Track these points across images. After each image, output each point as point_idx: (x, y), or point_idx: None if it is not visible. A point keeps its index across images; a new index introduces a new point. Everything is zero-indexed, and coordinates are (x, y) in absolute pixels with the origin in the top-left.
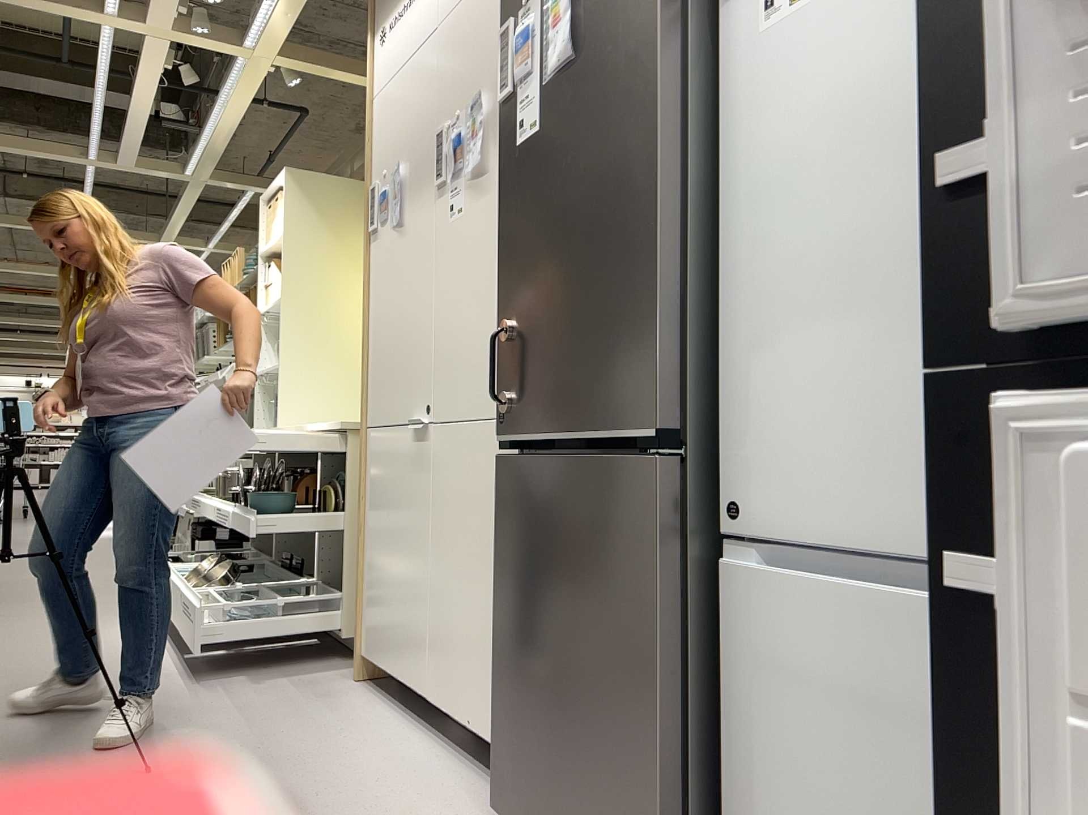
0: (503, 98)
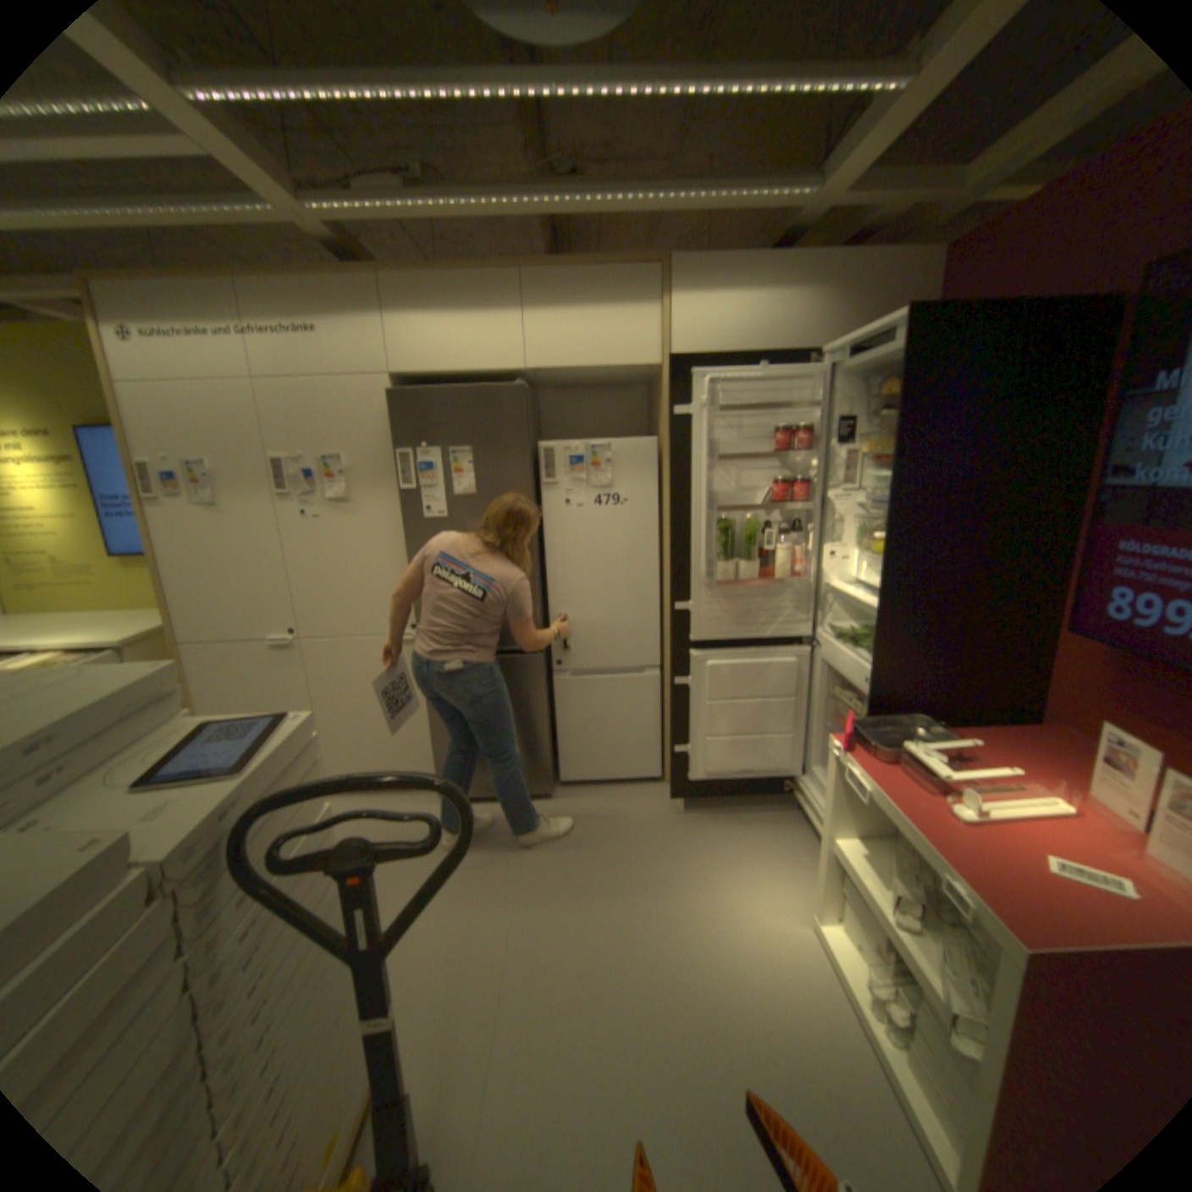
0: (406, 488)
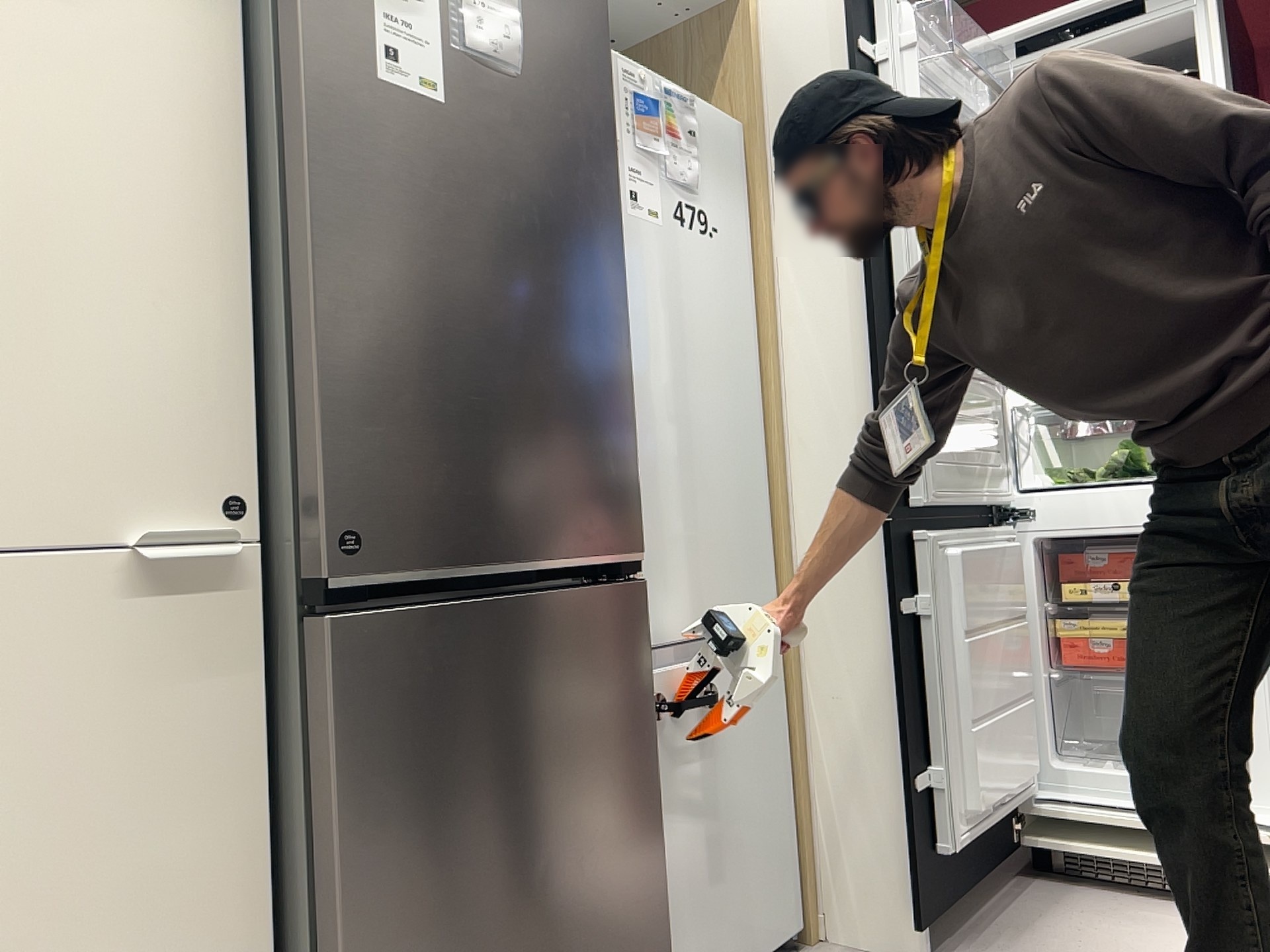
0: None
